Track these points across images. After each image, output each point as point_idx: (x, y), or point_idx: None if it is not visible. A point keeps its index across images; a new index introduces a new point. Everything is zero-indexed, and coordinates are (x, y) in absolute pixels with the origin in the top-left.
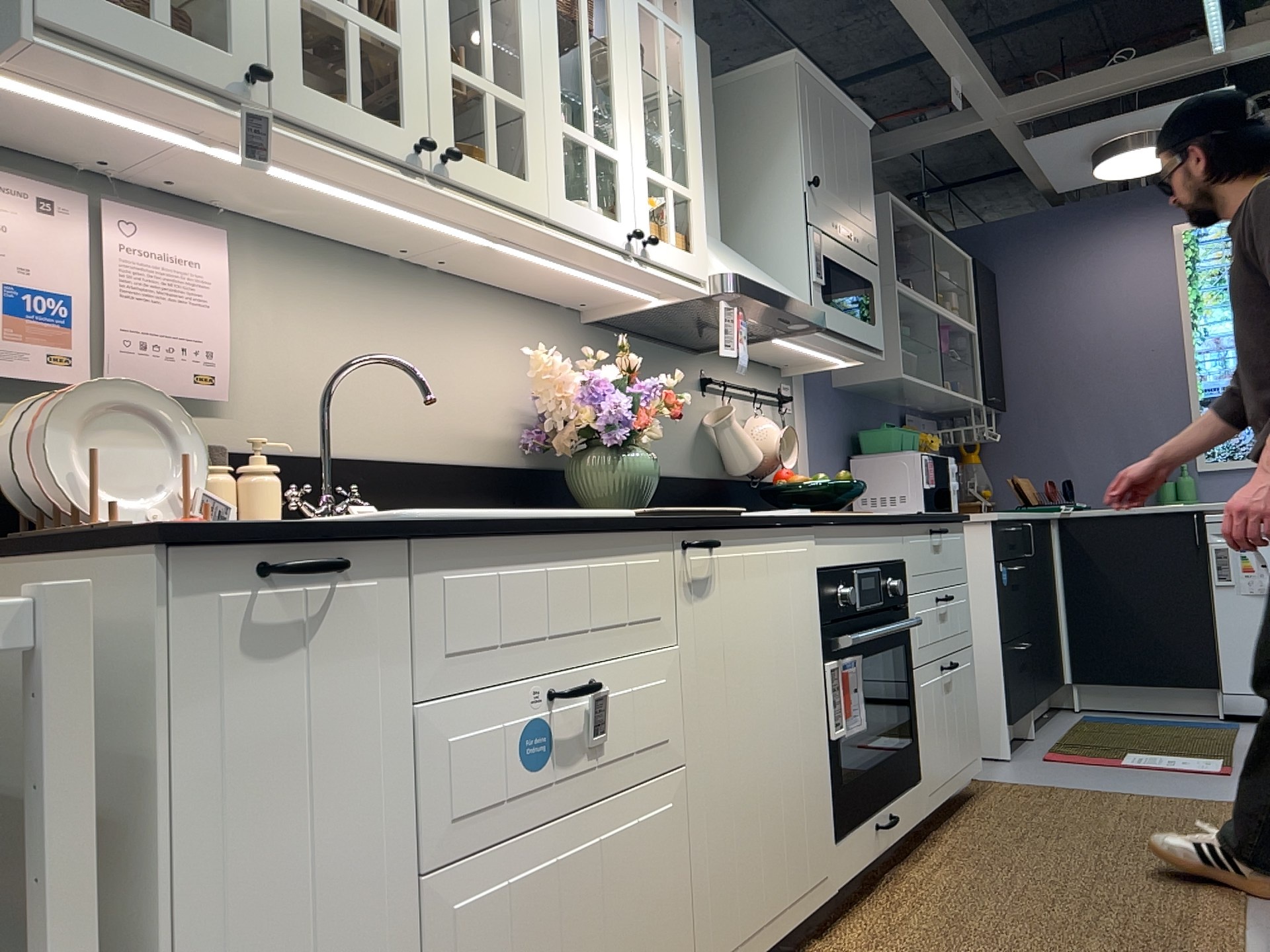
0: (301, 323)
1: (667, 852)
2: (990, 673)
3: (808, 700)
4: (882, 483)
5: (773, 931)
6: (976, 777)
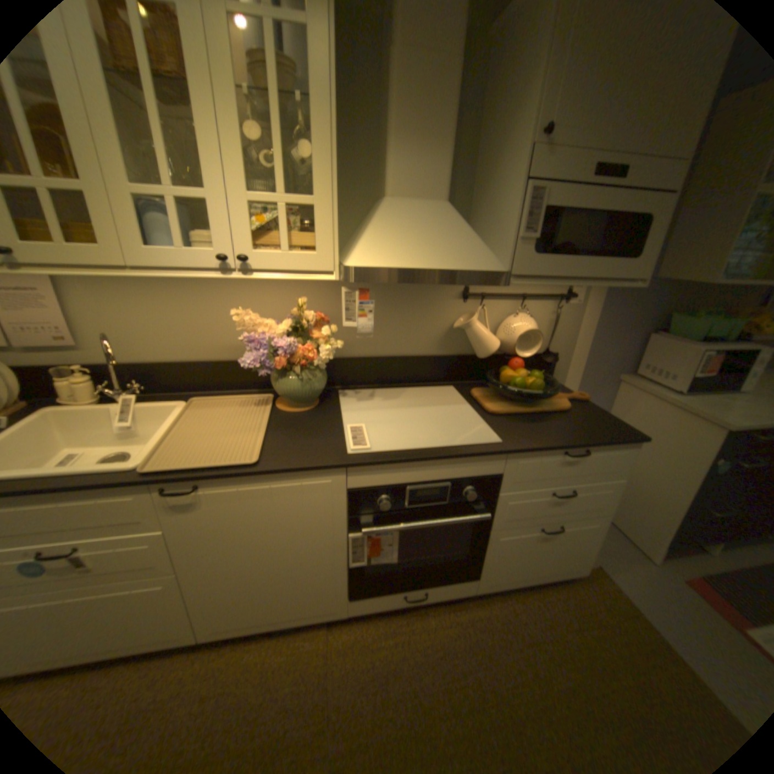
0: (112, 303)
1: (160, 602)
2: (671, 517)
3: (319, 551)
4: (666, 358)
5: (270, 628)
6: (606, 567)
